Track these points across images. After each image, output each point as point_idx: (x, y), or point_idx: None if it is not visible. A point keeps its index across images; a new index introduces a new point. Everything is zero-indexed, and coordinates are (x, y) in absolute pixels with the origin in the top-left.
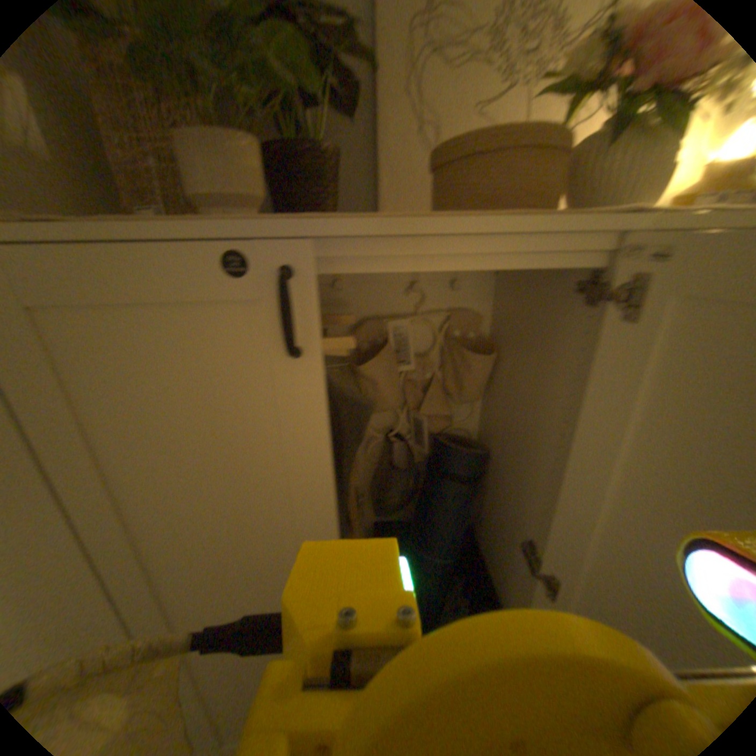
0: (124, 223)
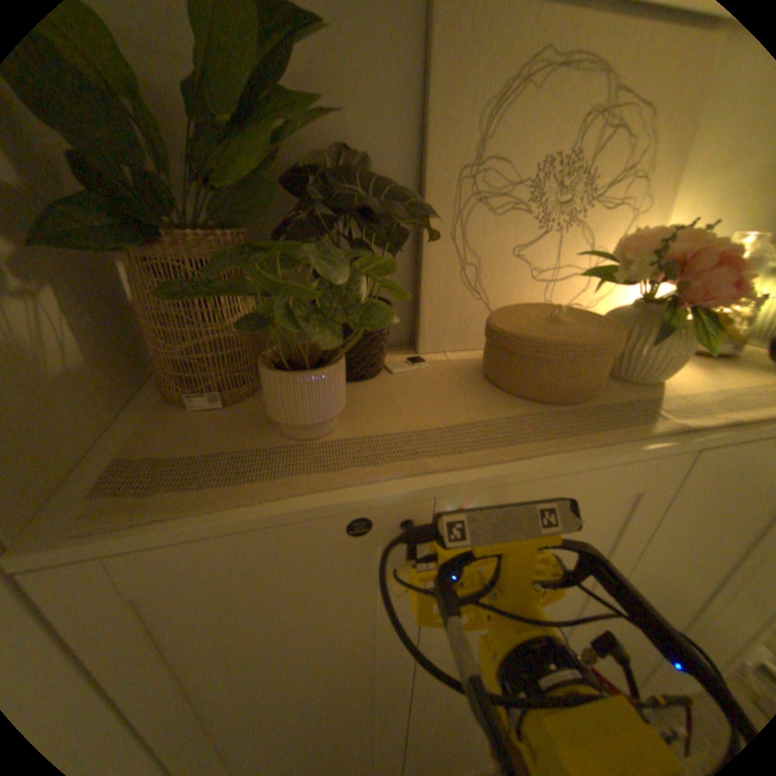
0: (249, 516)
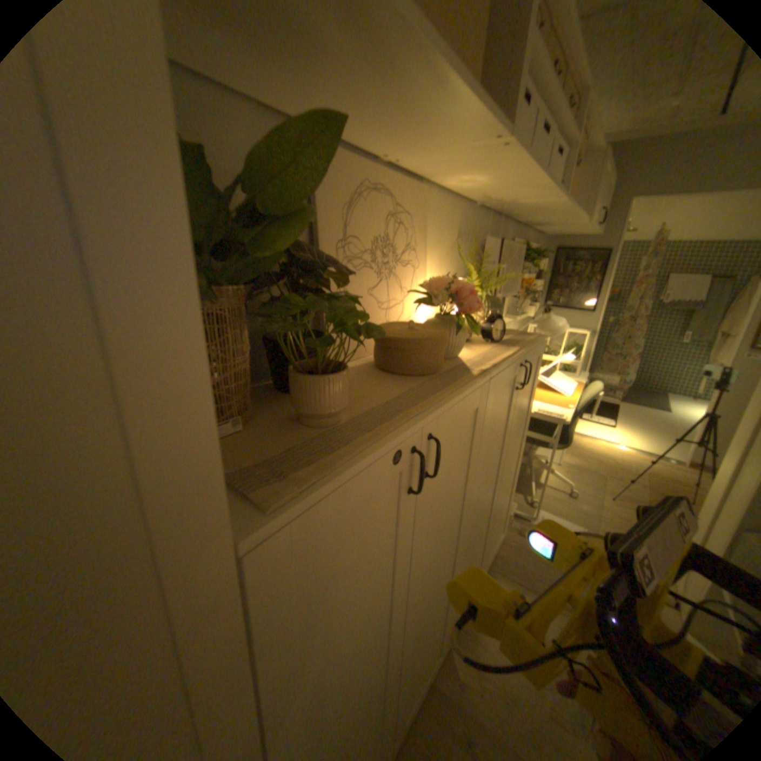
0: (358, 462)
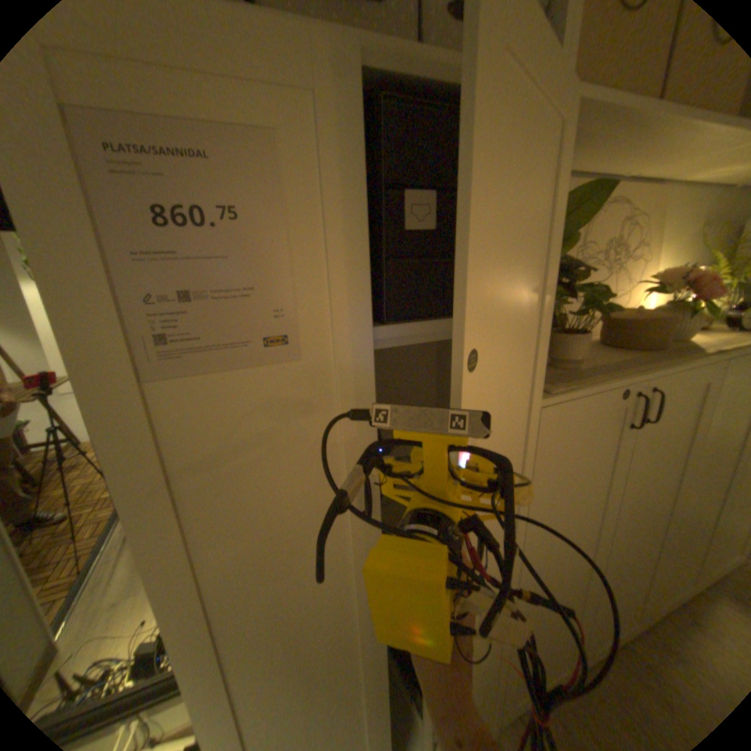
0: (599, 387)
